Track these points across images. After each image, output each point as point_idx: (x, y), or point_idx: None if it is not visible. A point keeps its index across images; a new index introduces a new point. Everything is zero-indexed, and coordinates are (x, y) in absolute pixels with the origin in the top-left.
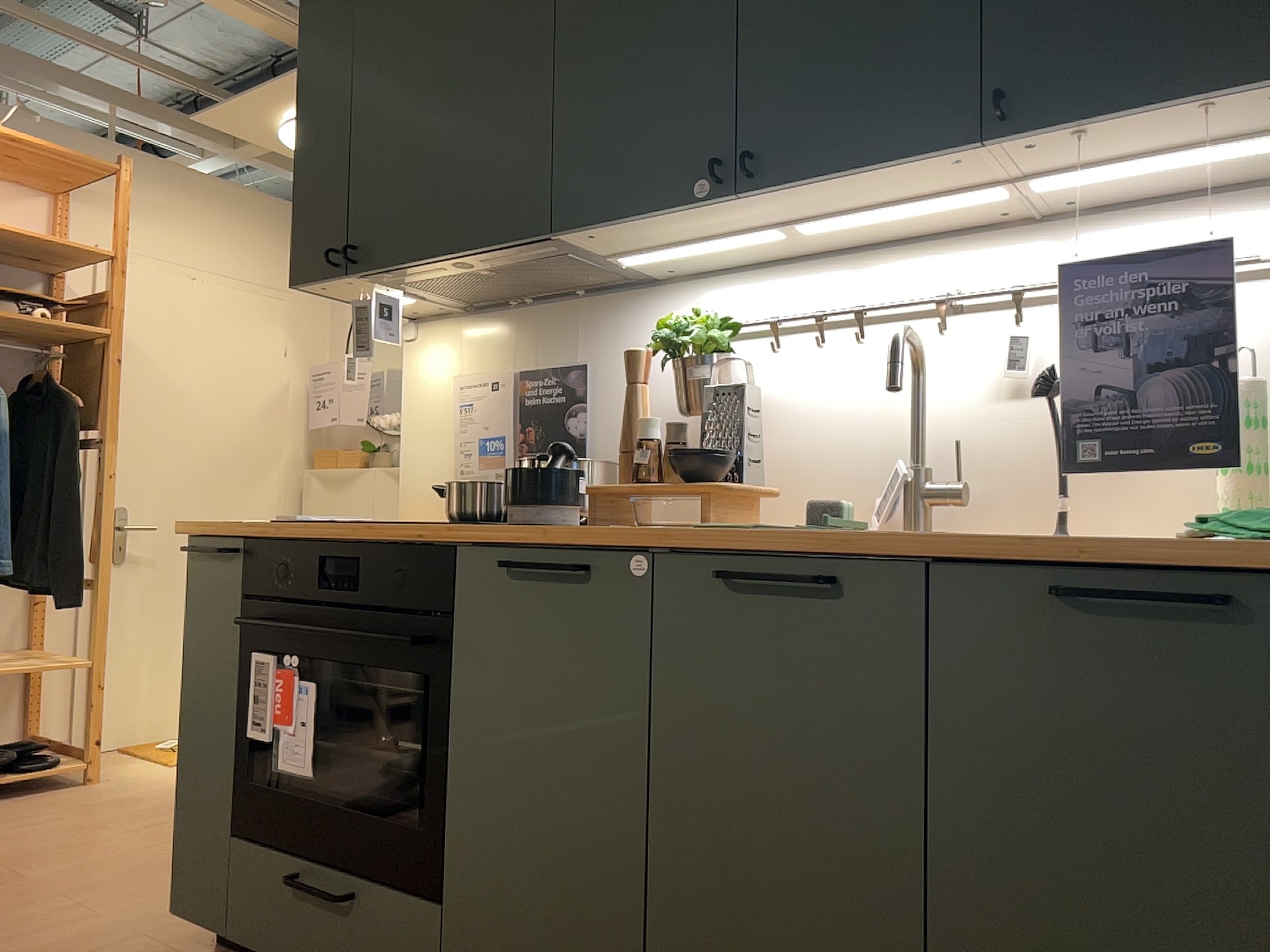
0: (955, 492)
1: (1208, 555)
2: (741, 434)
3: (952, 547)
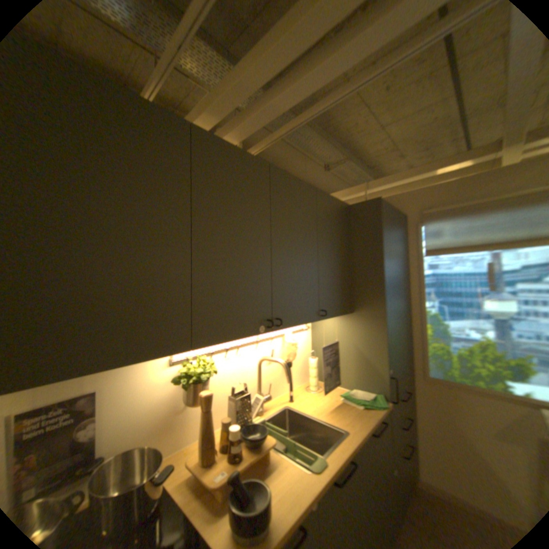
0: (271, 398)
1: (385, 417)
2: (246, 412)
3: (368, 438)
